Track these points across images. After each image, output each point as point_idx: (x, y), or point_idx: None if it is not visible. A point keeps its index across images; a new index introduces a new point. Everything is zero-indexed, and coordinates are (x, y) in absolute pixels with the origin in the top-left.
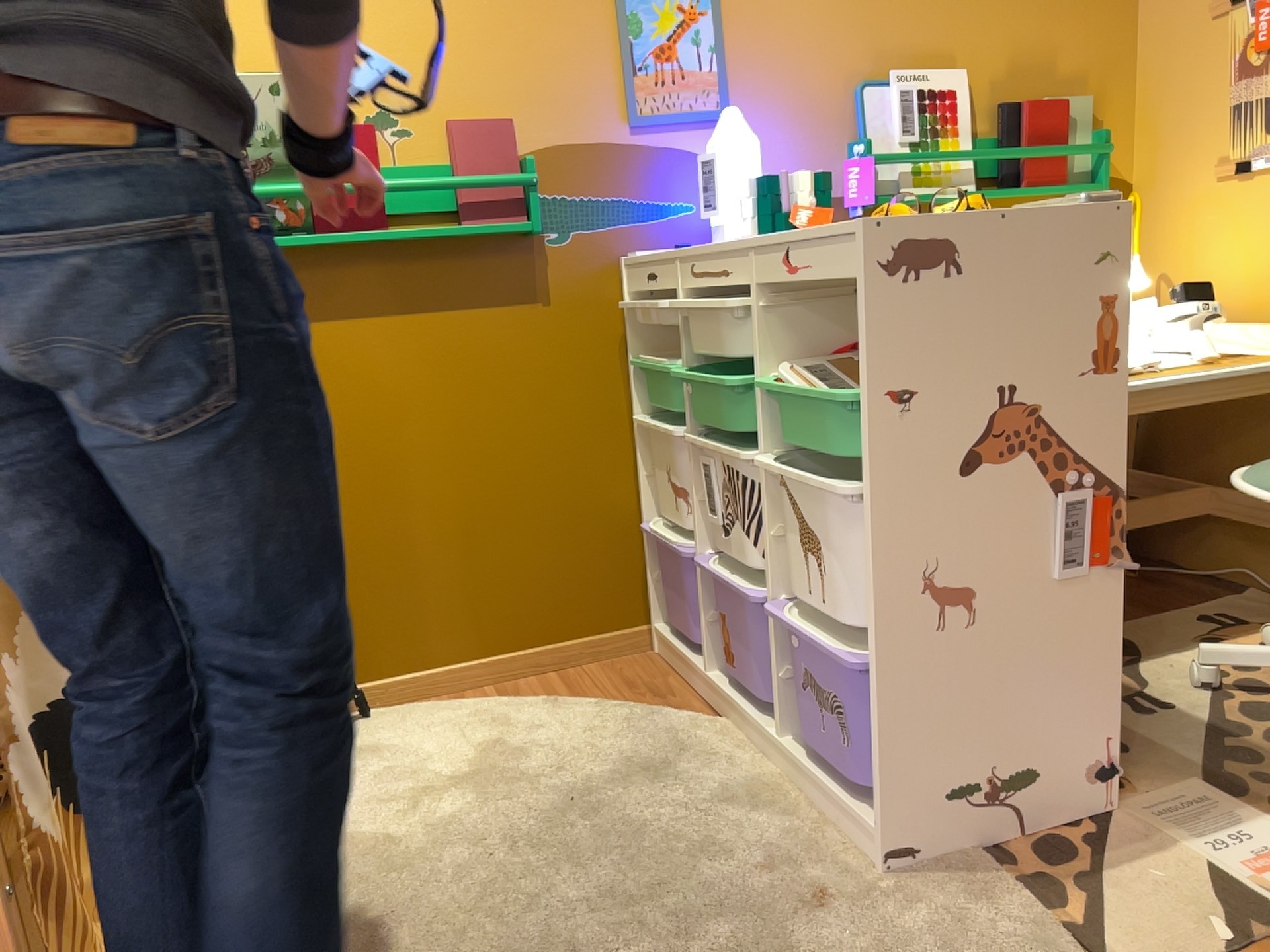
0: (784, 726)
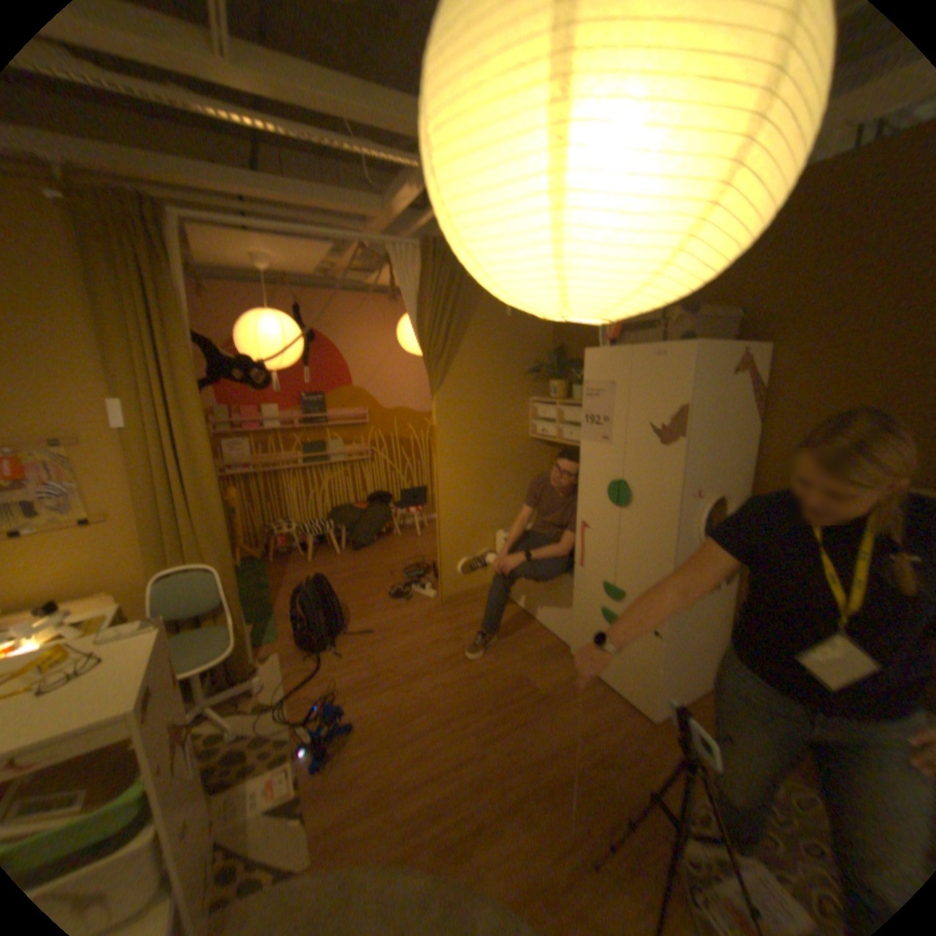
0: None
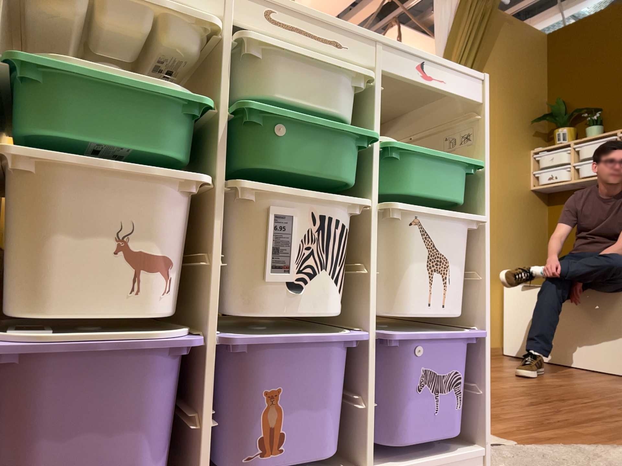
0: (370, 450)
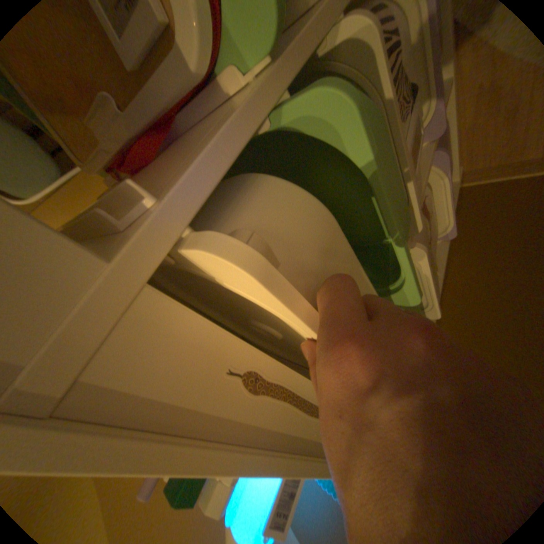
0: None
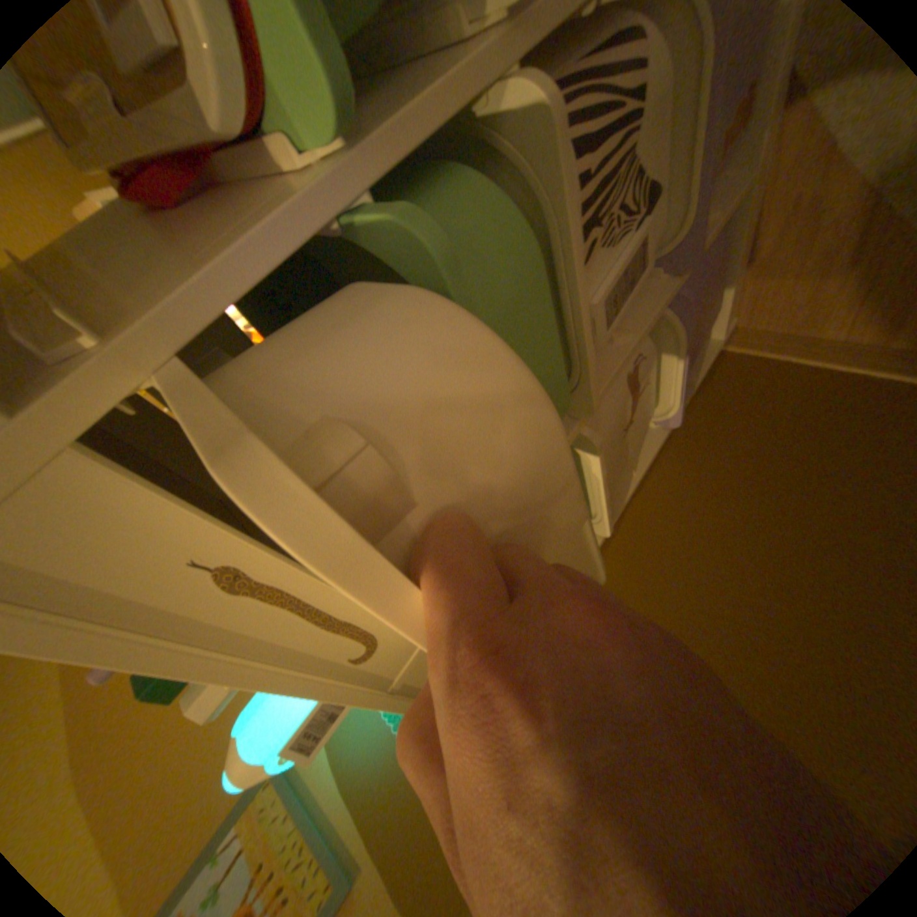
0: None
